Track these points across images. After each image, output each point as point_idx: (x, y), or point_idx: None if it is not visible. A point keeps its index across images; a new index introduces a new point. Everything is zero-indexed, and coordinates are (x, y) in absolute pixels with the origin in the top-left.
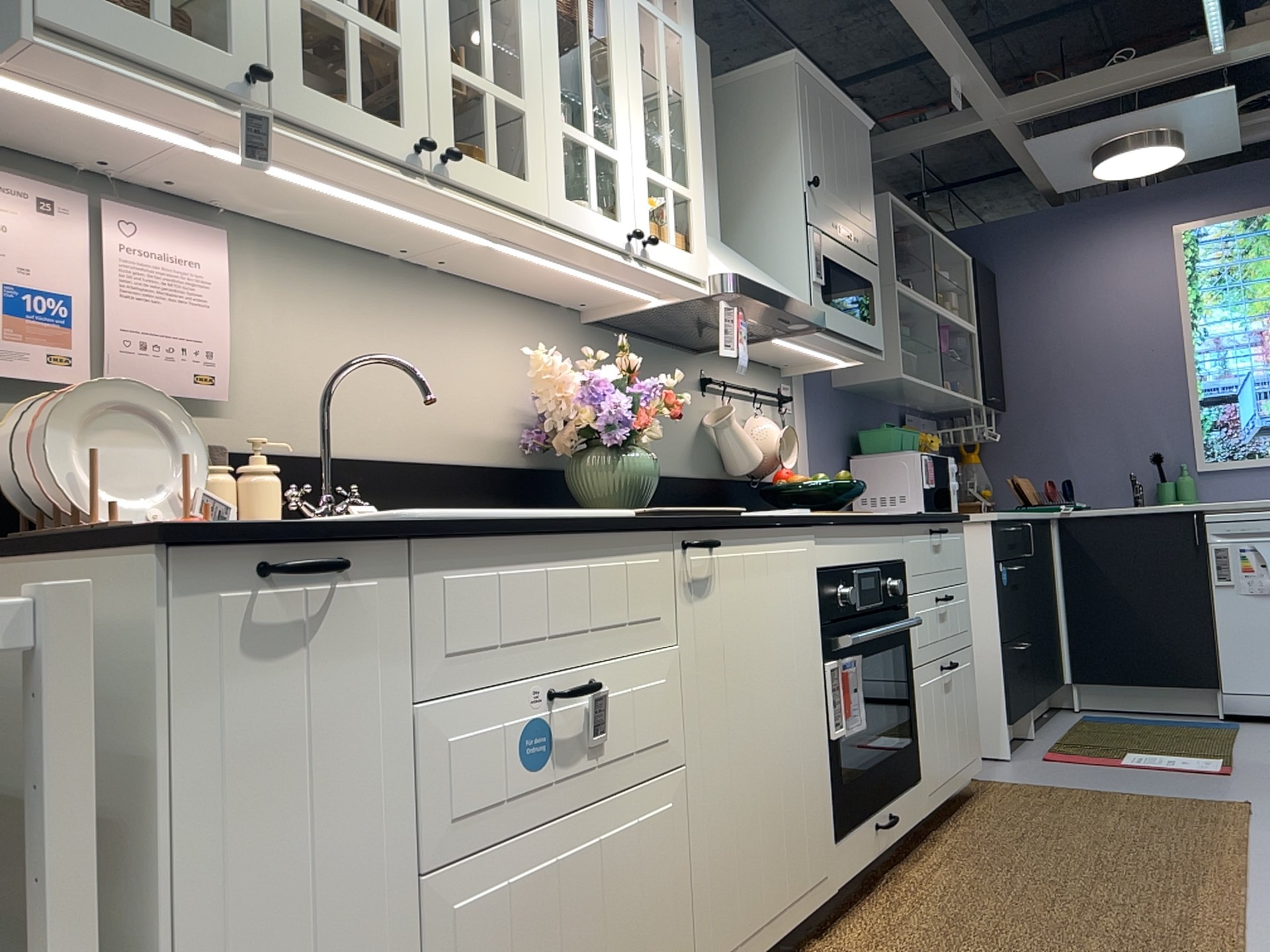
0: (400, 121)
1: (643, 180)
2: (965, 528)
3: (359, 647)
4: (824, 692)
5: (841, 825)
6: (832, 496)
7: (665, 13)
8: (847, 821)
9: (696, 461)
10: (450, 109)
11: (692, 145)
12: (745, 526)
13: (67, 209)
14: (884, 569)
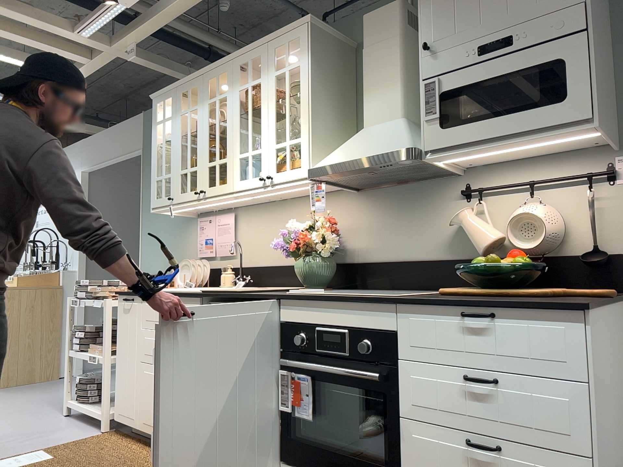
0: (196, 188)
1: (272, 151)
2: (586, 318)
3: (135, 314)
4: (280, 384)
5: (286, 457)
6: (484, 274)
7: (288, 65)
8: (292, 460)
9: (450, 248)
10: (207, 176)
11: (301, 114)
12: (227, 297)
13: (212, 220)
14: (358, 333)
